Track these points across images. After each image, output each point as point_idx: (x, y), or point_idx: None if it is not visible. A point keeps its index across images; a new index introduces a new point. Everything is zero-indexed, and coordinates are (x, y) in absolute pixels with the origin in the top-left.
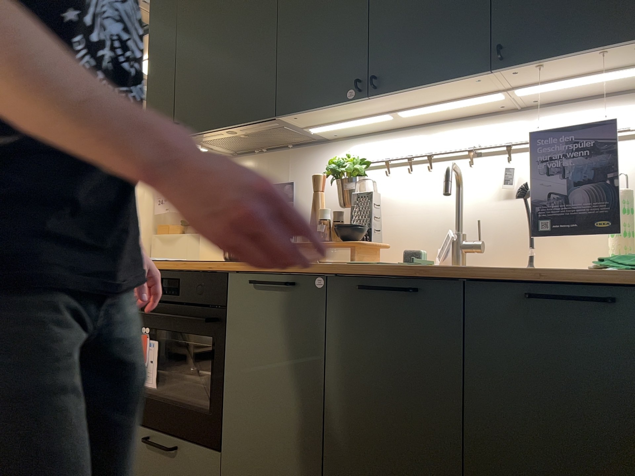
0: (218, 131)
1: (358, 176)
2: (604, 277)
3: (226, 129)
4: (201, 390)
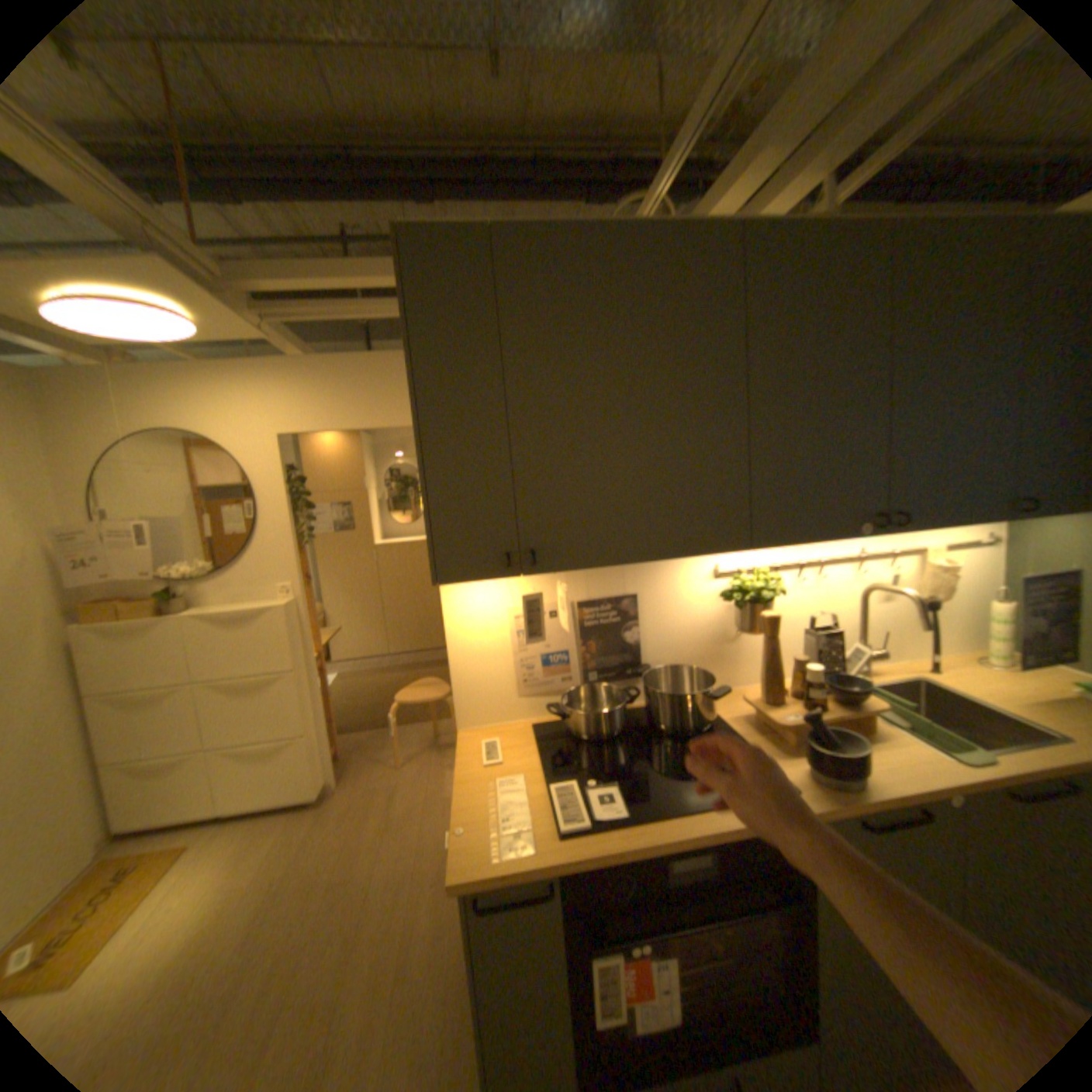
0: (623, 563)
1: (767, 595)
2: None
3: (641, 561)
4: (735, 975)
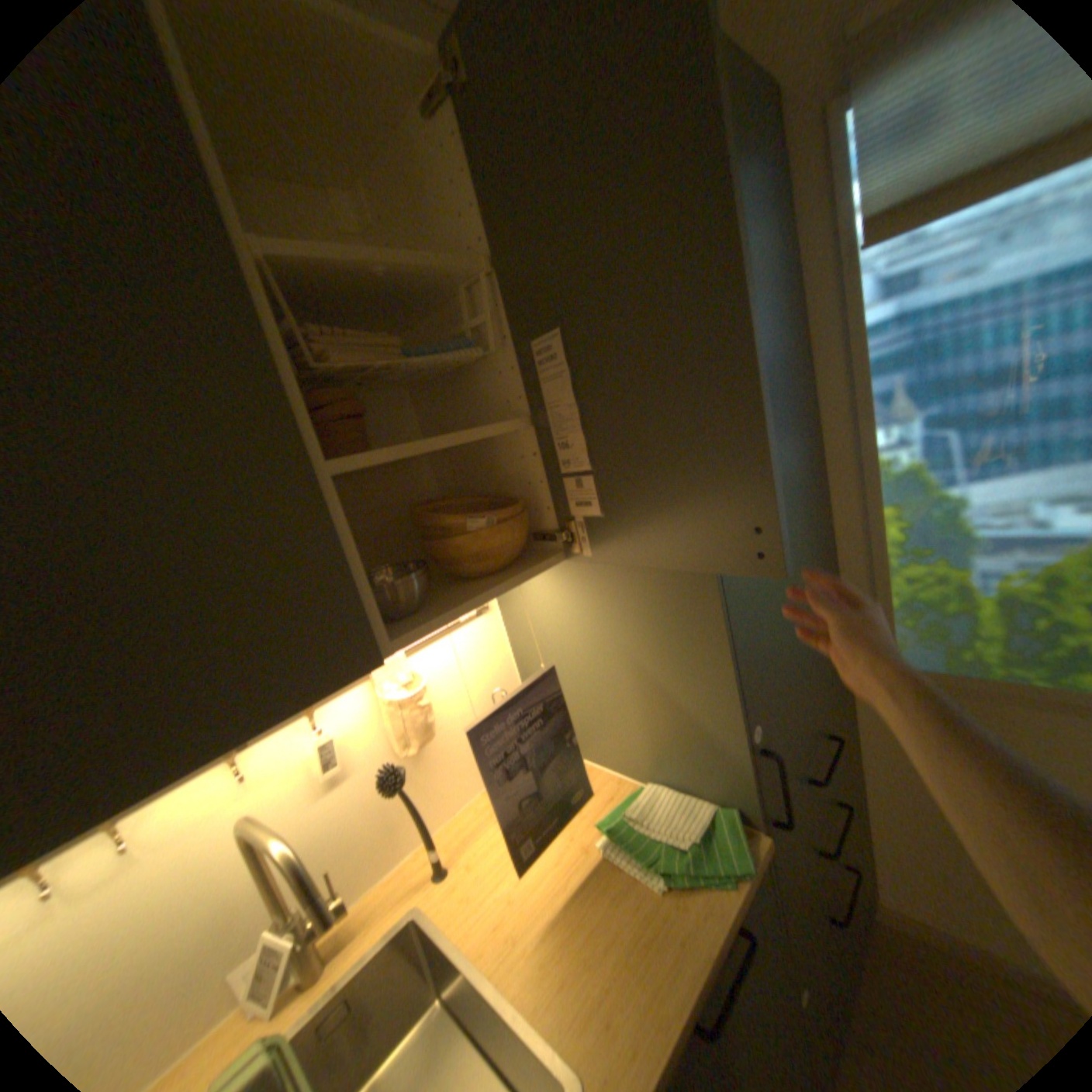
0: None
1: None
2: (740, 926)
3: None
4: None
